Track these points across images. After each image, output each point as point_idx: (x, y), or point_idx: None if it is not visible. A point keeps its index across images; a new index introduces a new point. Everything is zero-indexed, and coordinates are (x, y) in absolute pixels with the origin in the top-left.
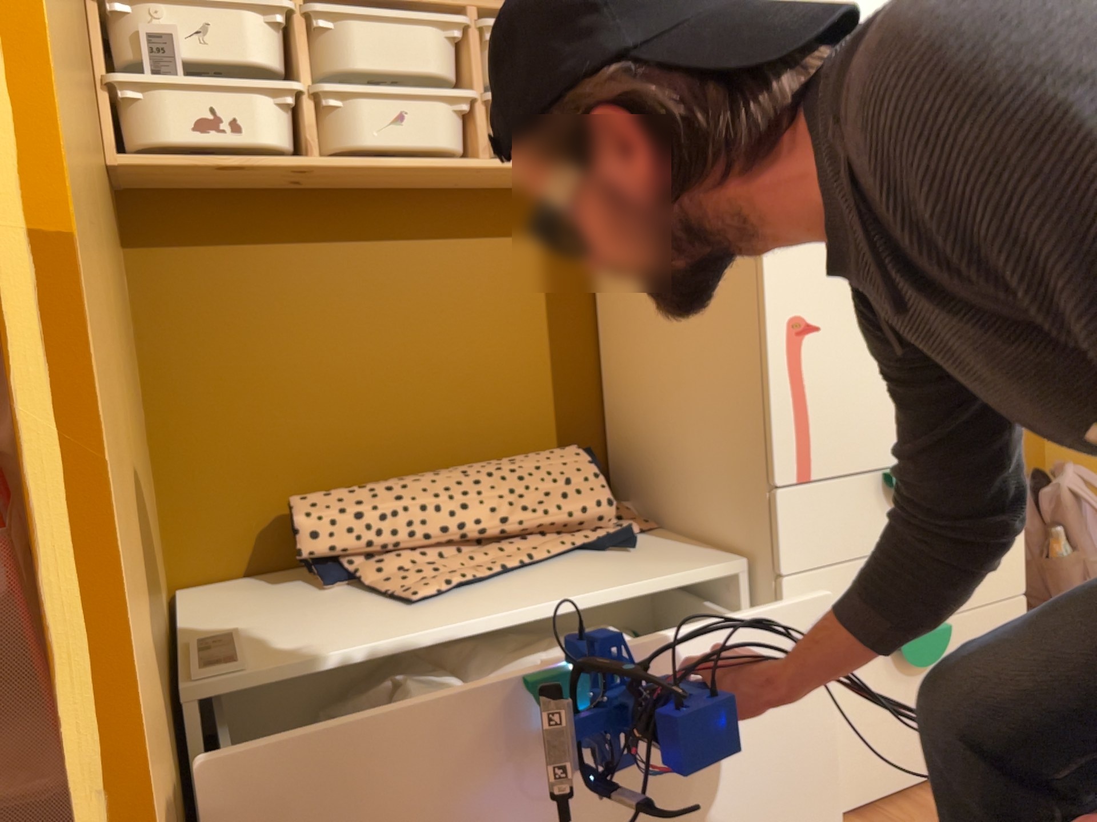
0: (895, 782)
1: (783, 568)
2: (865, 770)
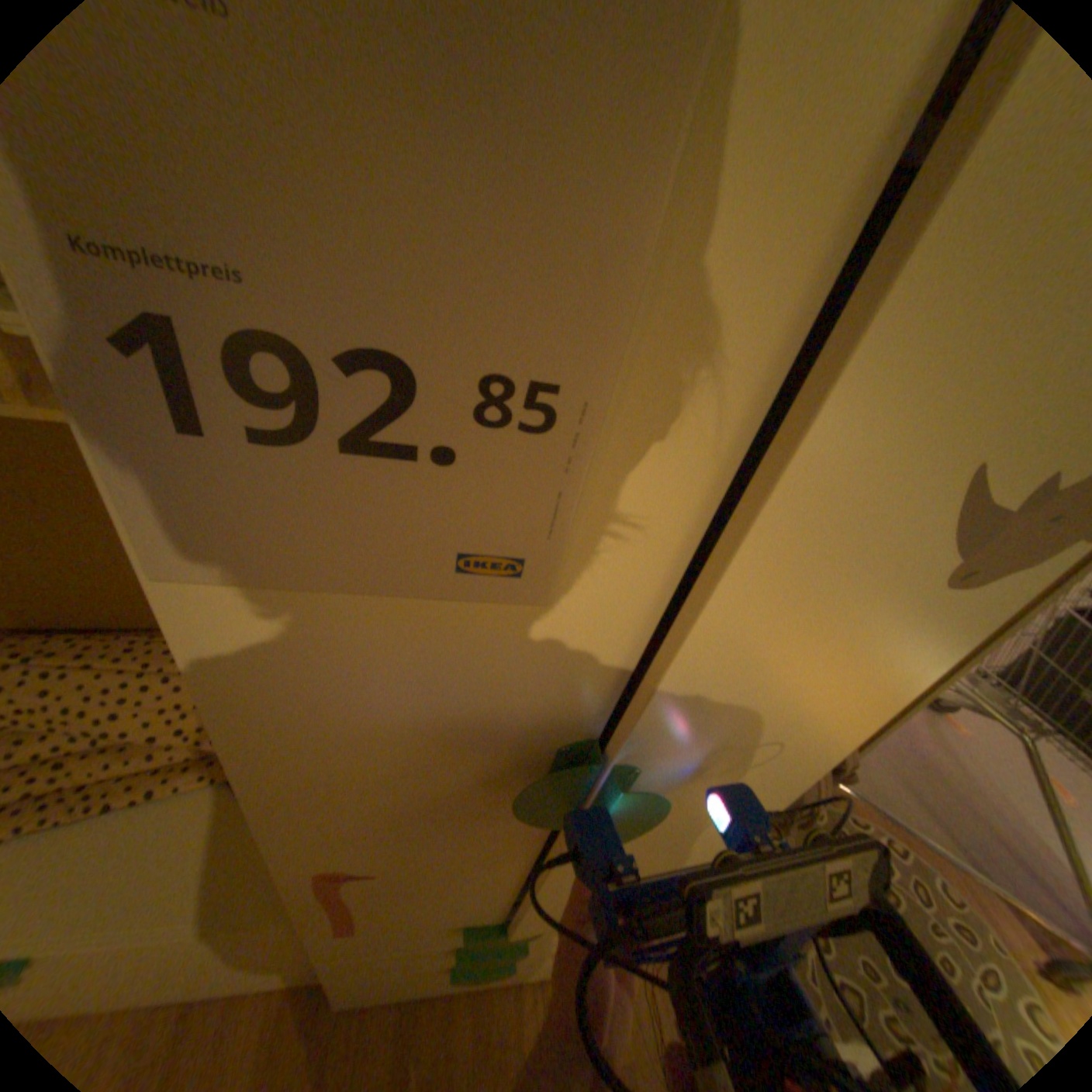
0: (437, 994)
1: (317, 955)
2: (406, 995)
